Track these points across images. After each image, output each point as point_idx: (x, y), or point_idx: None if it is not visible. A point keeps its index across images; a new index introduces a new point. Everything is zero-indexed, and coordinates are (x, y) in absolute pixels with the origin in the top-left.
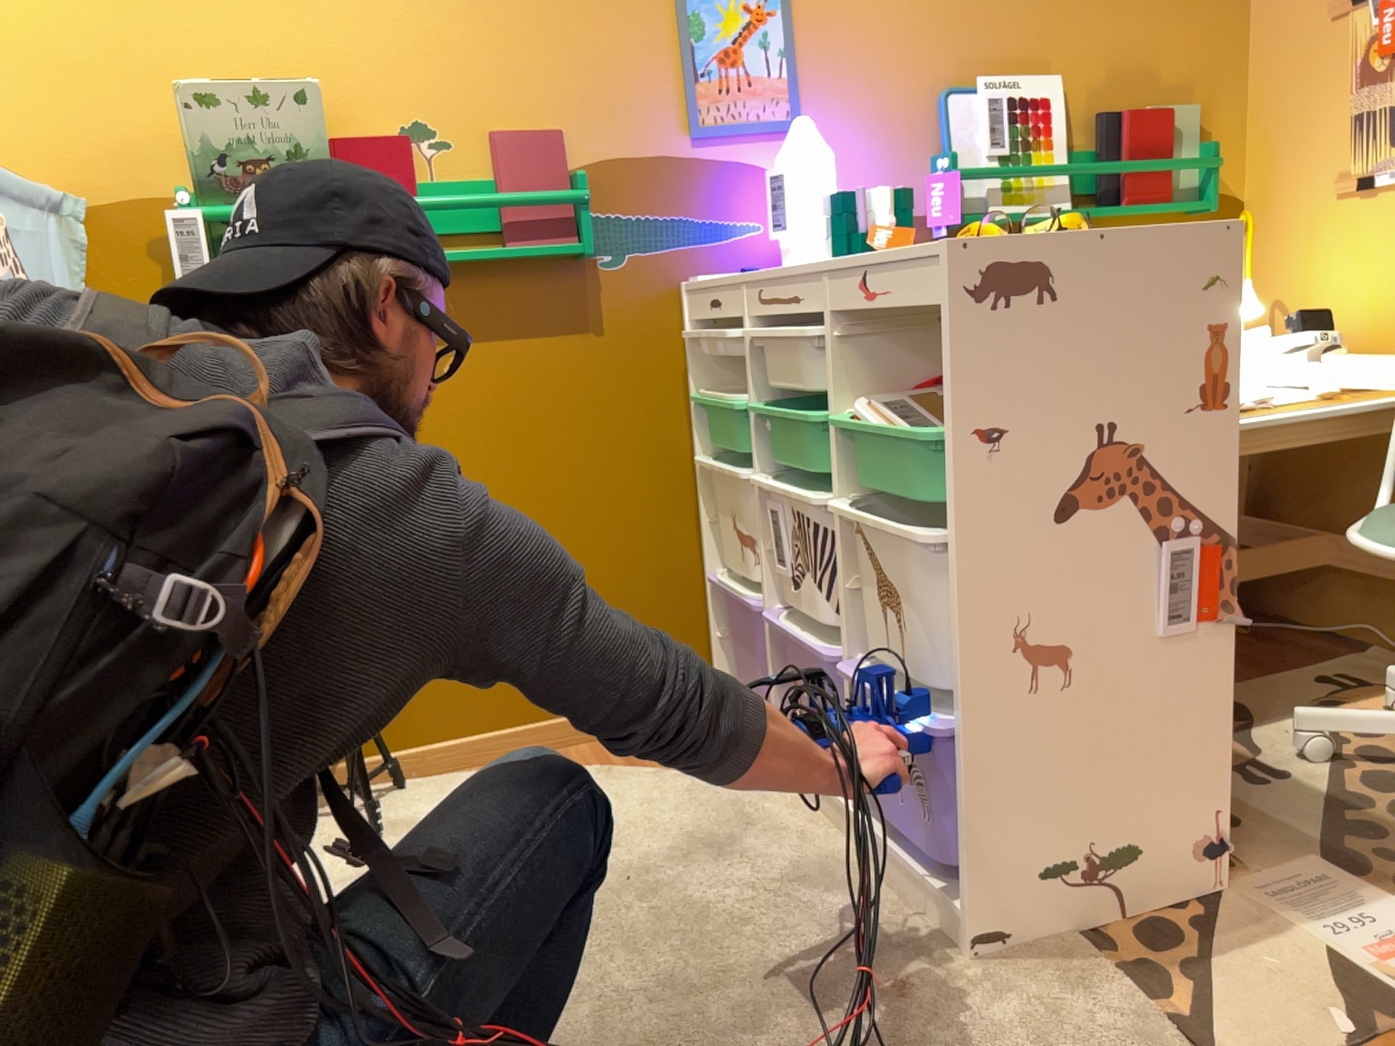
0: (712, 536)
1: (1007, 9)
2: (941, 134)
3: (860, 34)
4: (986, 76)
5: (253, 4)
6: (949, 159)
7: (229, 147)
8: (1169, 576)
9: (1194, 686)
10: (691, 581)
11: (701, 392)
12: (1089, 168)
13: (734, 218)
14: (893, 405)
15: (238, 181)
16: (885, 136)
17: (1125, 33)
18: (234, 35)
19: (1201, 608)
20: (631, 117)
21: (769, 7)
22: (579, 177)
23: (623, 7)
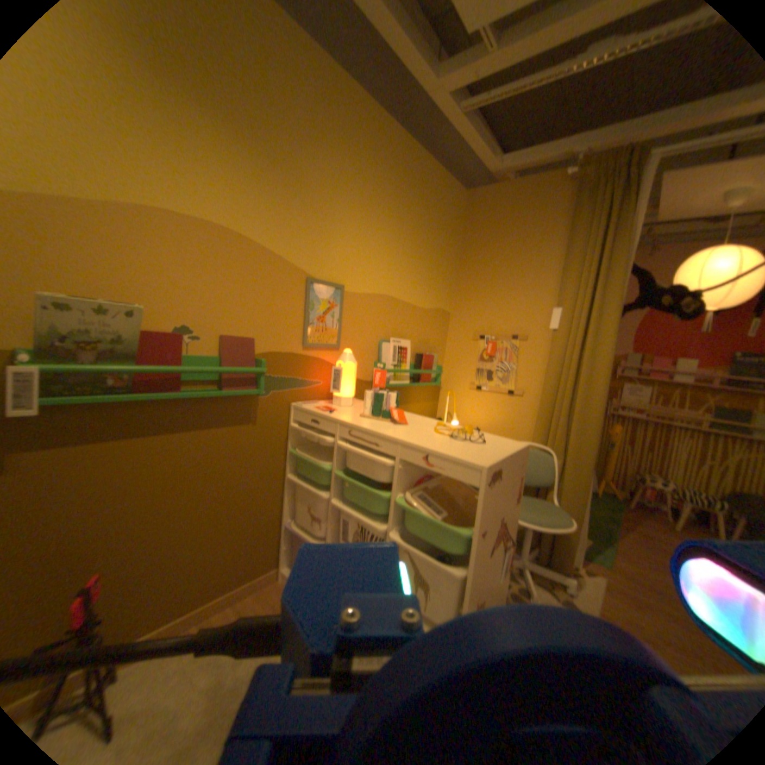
0: (289, 508)
1: (400, 318)
2: (379, 355)
3: (362, 318)
4: (392, 338)
5: (96, 249)
6: (383, 366)
7: (71, 334)
8: (508, 562)
9: (505, 594)
10: (276, 527)
11: (294, 450)
12: (416, 372)
13: (314, 379)
14: (422, 498)
15: (71, 352)
16: (364, 354)
17: (424, 330)
18: (78, 263)
19: (512, 569)
20: (283, 337)
21: (337, 303)
22: (263, 363)
23: (287, 292)
